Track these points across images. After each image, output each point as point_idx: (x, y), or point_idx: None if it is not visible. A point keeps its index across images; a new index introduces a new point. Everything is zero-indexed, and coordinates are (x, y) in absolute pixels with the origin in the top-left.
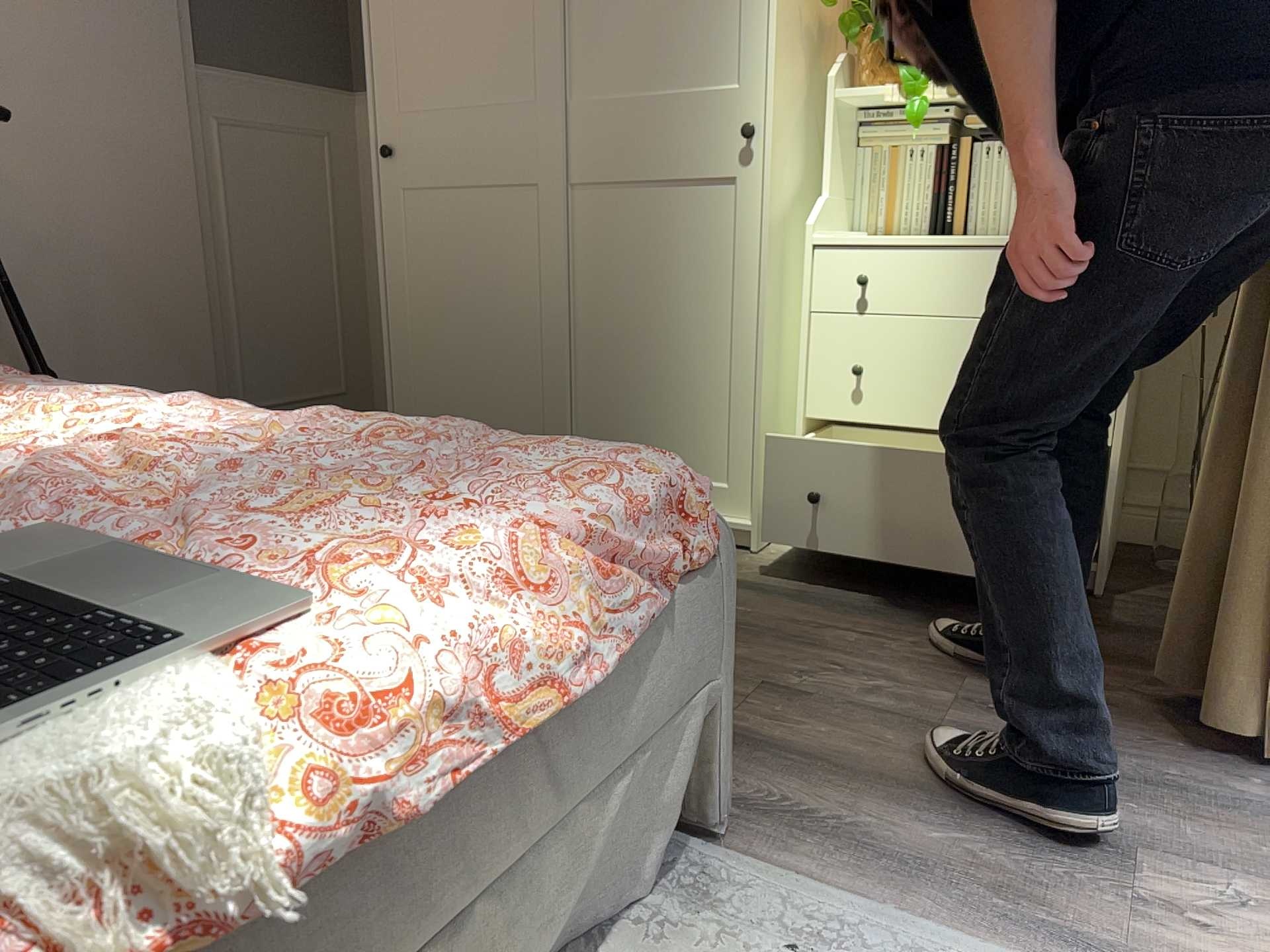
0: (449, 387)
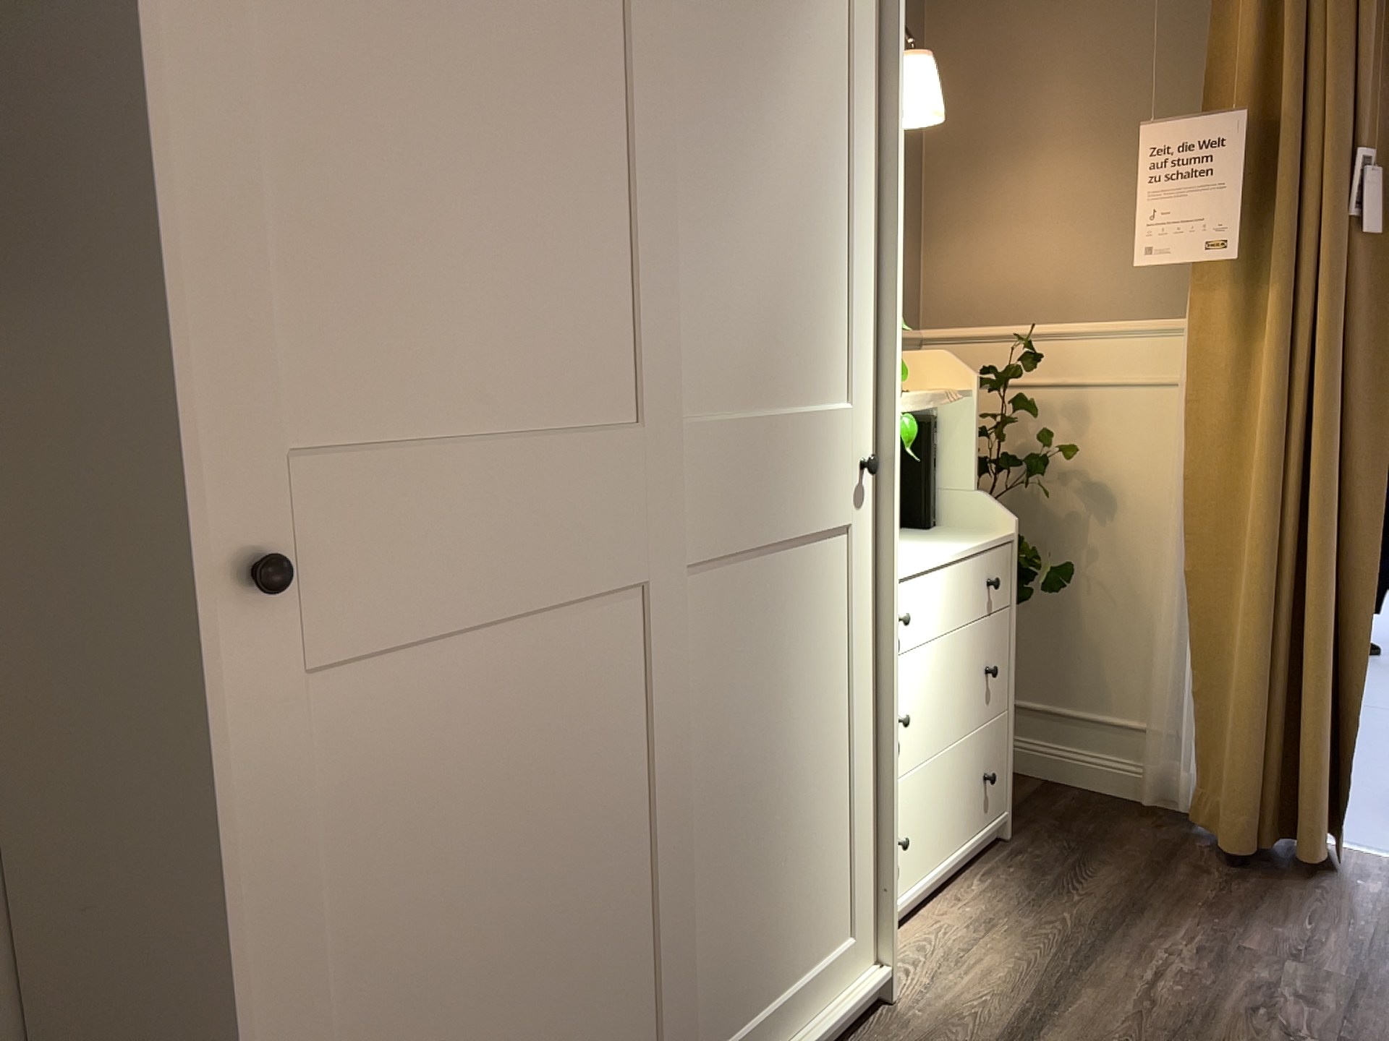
0: None
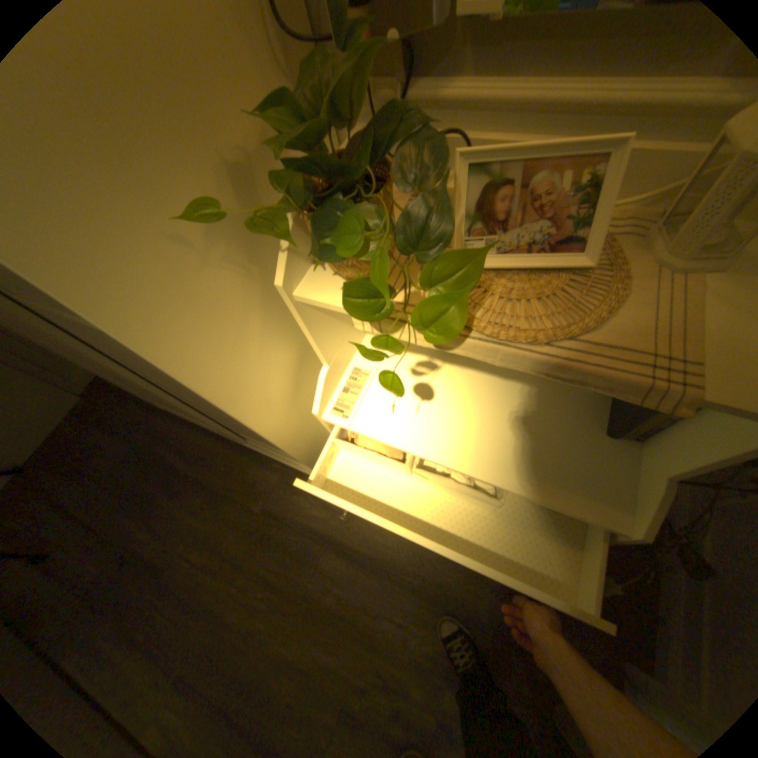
0: None
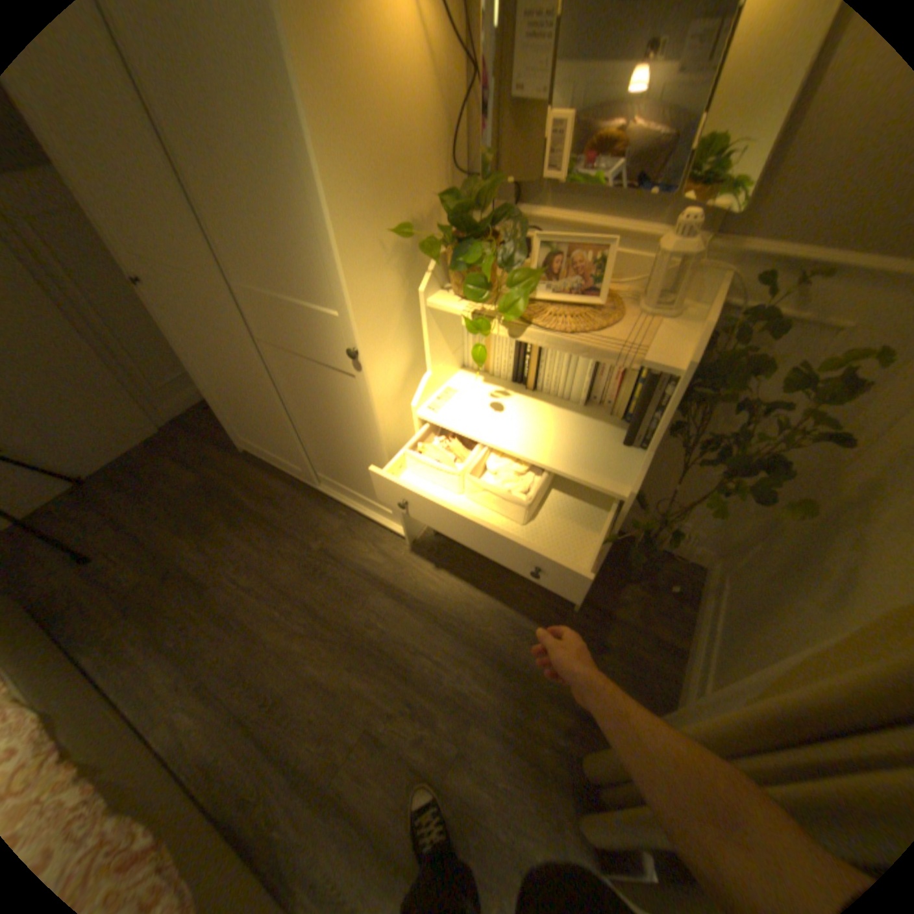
0: (242, 420)
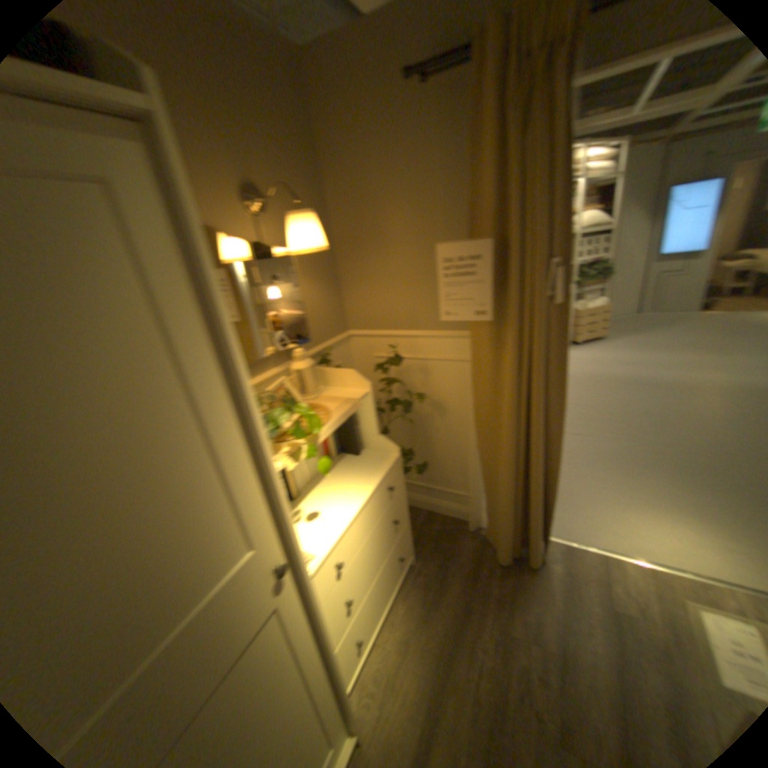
0: None
